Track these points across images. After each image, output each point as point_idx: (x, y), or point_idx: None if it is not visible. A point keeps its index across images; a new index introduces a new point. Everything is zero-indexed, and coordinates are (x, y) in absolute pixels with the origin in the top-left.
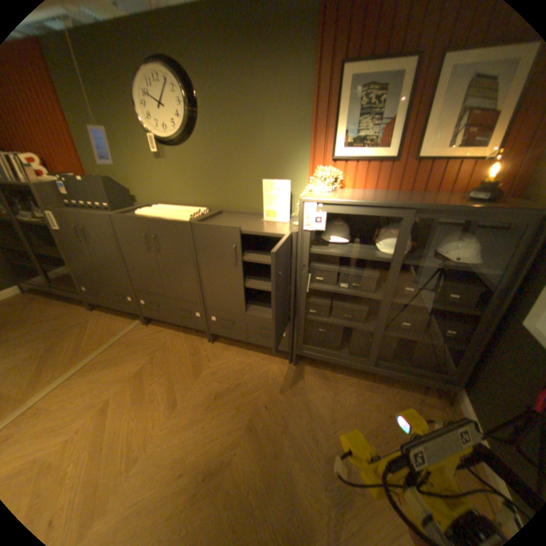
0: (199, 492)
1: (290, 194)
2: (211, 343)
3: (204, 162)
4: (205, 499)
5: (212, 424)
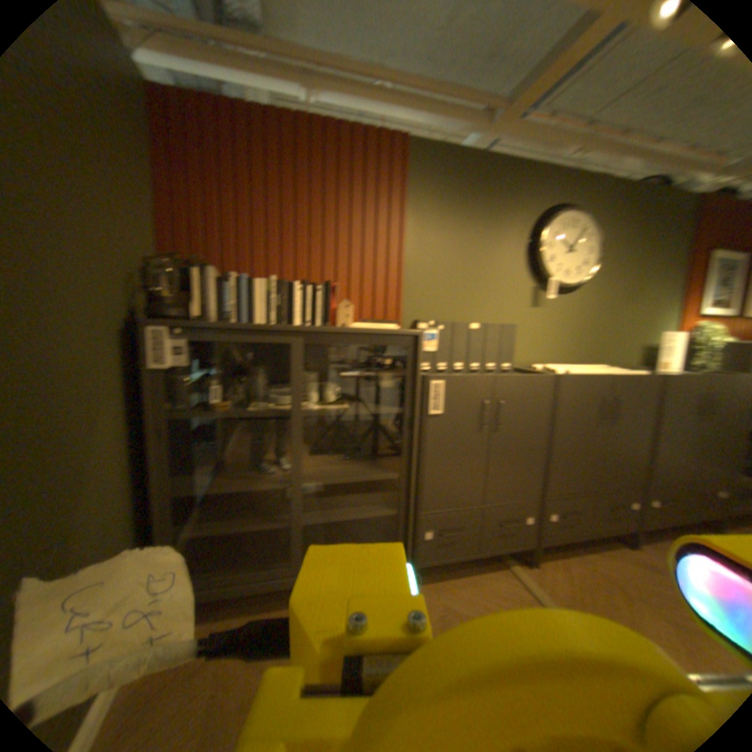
0: None
1: (684, 345)
2: (638, 550)
3: (590, 313)
4: None
5: None
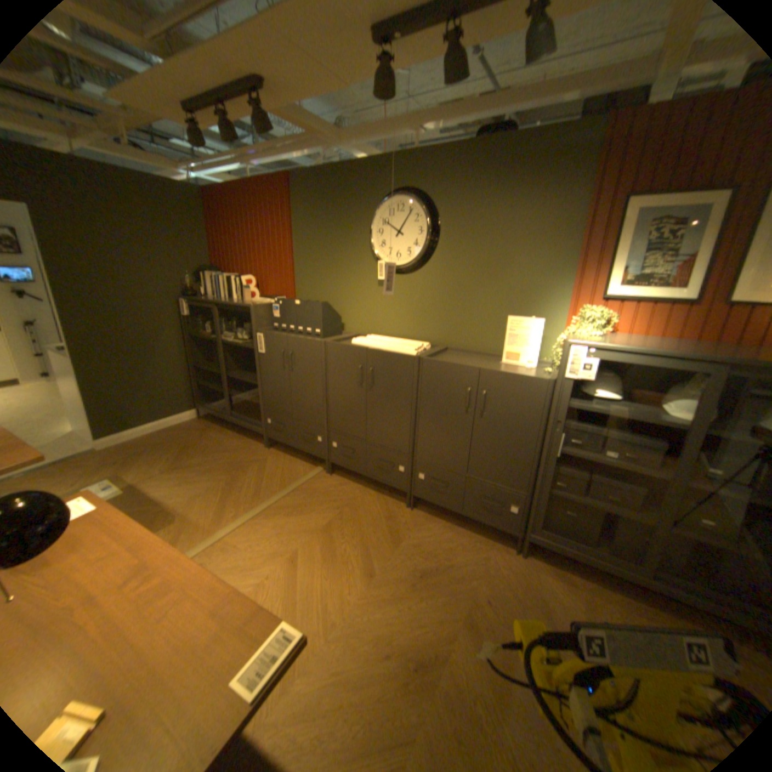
0: (411, 683)
1: (542, 334)
2: (410, 509)
3: (435, 292)
4: (420, 693)
5: (420, 607)
